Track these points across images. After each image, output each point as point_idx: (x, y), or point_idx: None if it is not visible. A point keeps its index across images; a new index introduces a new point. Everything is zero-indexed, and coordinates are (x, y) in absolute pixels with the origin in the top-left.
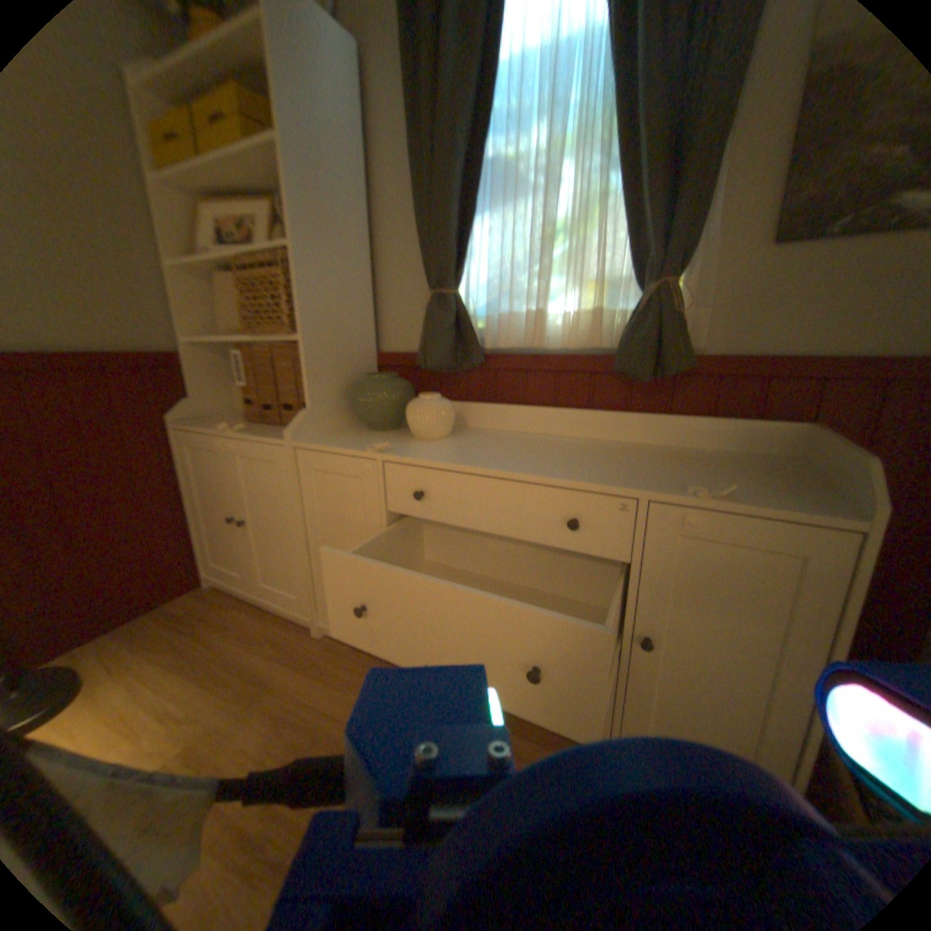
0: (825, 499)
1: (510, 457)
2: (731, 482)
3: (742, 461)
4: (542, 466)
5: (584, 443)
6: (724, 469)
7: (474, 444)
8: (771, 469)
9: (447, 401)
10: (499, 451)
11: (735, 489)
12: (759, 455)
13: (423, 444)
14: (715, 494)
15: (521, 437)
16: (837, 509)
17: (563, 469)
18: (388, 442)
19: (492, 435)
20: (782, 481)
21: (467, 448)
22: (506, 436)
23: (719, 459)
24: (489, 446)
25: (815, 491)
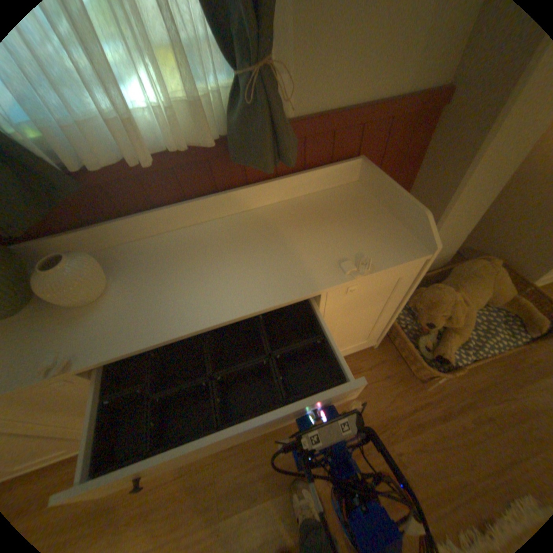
0: (399, 235)
1: (197, 291)
2: (350, 239)
3: (333, 201)
4: (234, 292)
5: (227, 225)
6: (334, 221)
7: (143, 282)
8: (352, 205)
9: (78, 258)
10: (177, 284)
11: (359, 249)
12: (334, 187)
13: (90, 313)
14: (358, 267)
15: (172, 241)
16: (410, 245)
17: (251, 286)
18: (47, 337)
19: (142, 250)
20: (368, 221)
21: (143, 295)
22: (157, 246)
23: (321, 205)
24: (160, 277)
25: (388, 226)
